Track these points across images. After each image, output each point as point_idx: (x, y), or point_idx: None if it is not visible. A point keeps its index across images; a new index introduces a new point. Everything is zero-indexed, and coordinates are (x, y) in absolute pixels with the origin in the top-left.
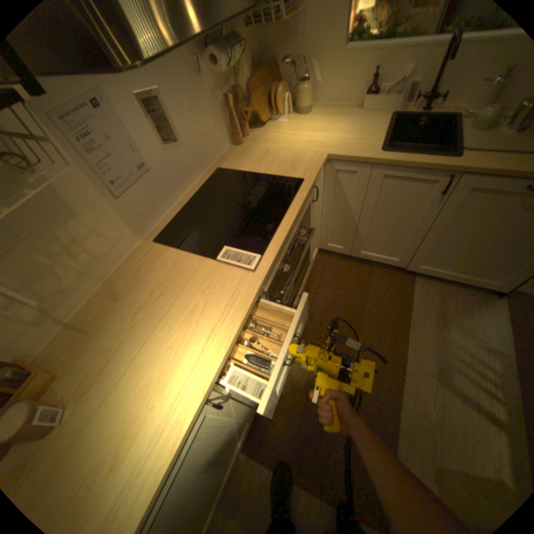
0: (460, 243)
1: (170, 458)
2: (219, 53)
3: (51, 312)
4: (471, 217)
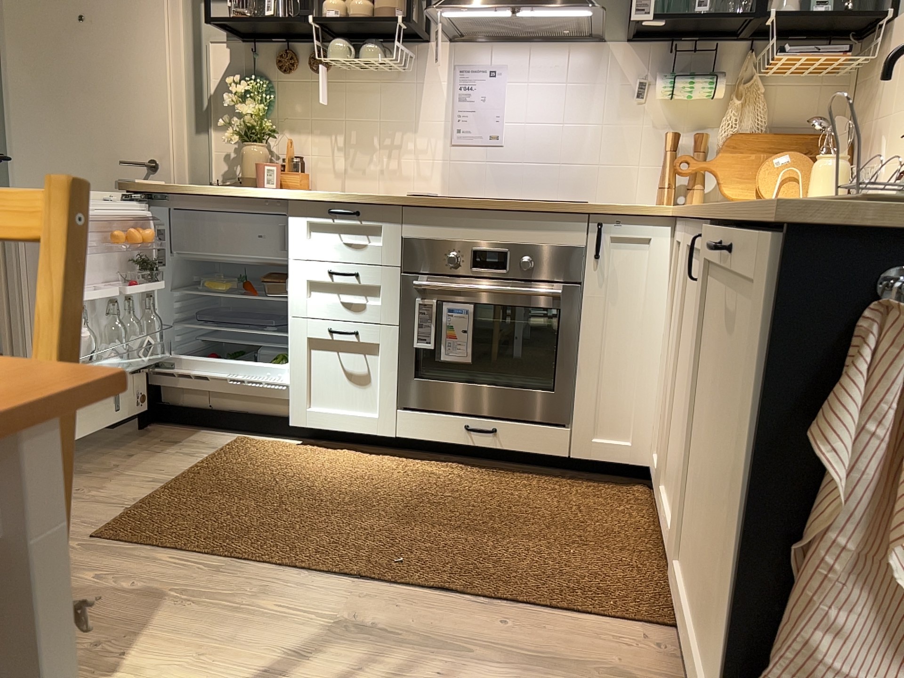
0: (708, 466)
1: (238, 199)
2: (658, 79)
3: (346, 179)
4: (716, 361)
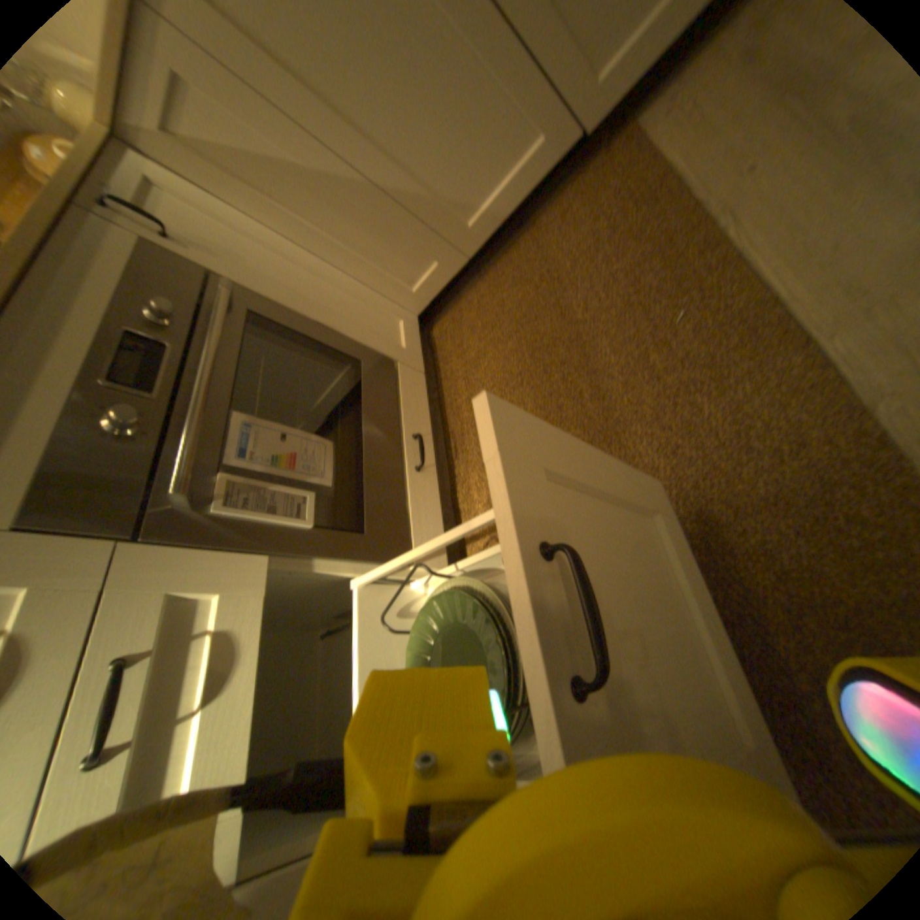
0: None
1: None
2: None
3: None
4: None
